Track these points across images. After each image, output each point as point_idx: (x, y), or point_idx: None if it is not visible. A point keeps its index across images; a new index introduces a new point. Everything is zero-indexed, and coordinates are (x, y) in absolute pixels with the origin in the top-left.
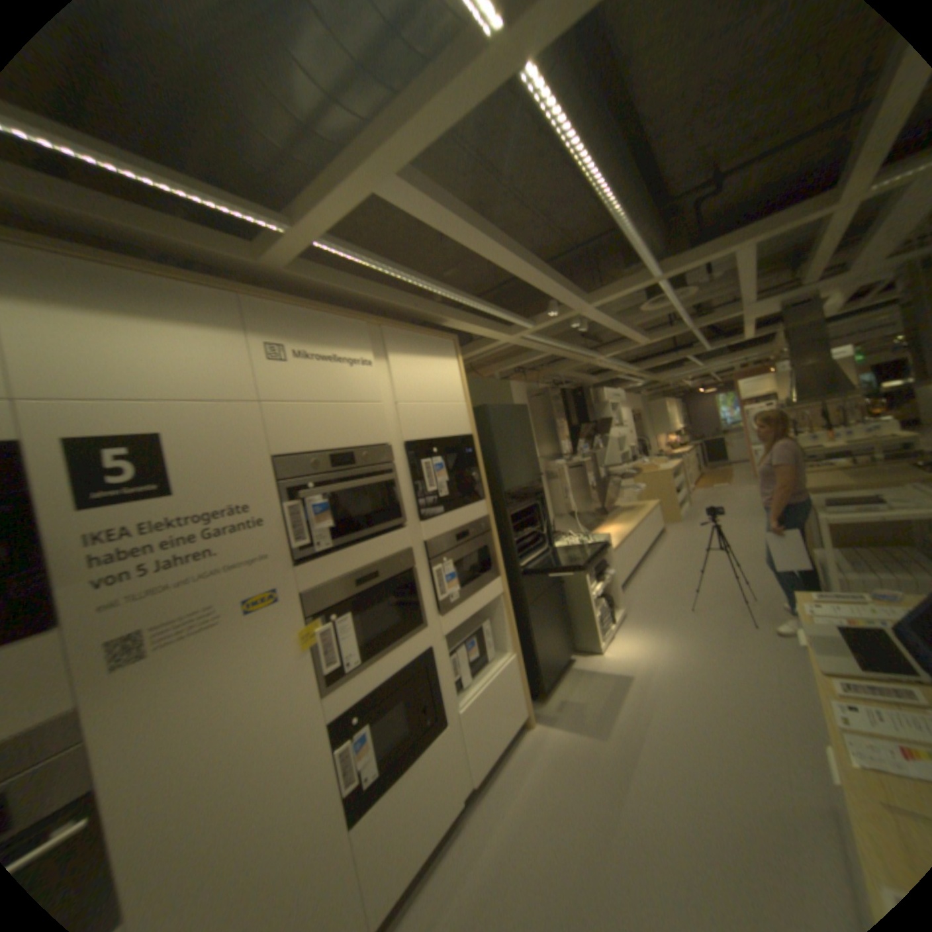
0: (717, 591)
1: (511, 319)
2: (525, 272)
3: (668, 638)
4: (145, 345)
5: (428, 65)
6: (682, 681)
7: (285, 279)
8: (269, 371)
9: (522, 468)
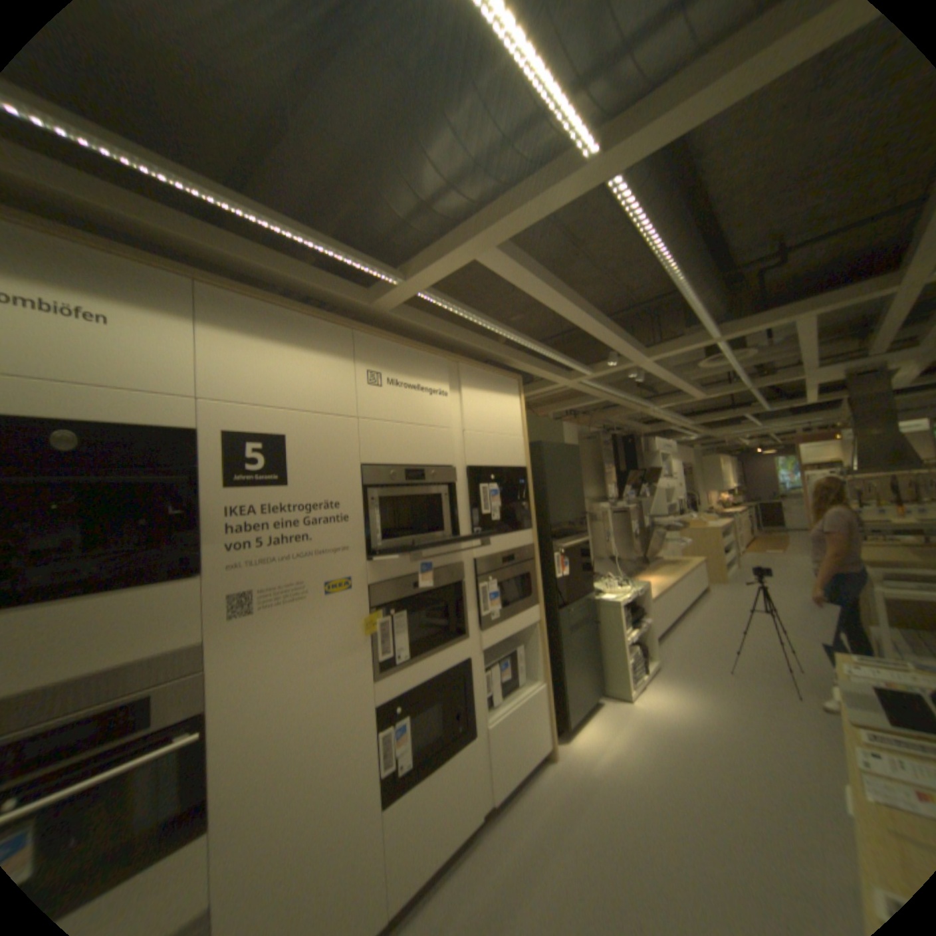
0: (761, 657)
1: (571, 365)
2: (590, 326)
3: (703, 697)
4: (282, 365)
5: (531, 165)
6: (714, 740)
7: (386, 318)
8: (366, 393)
9: (568, 504)
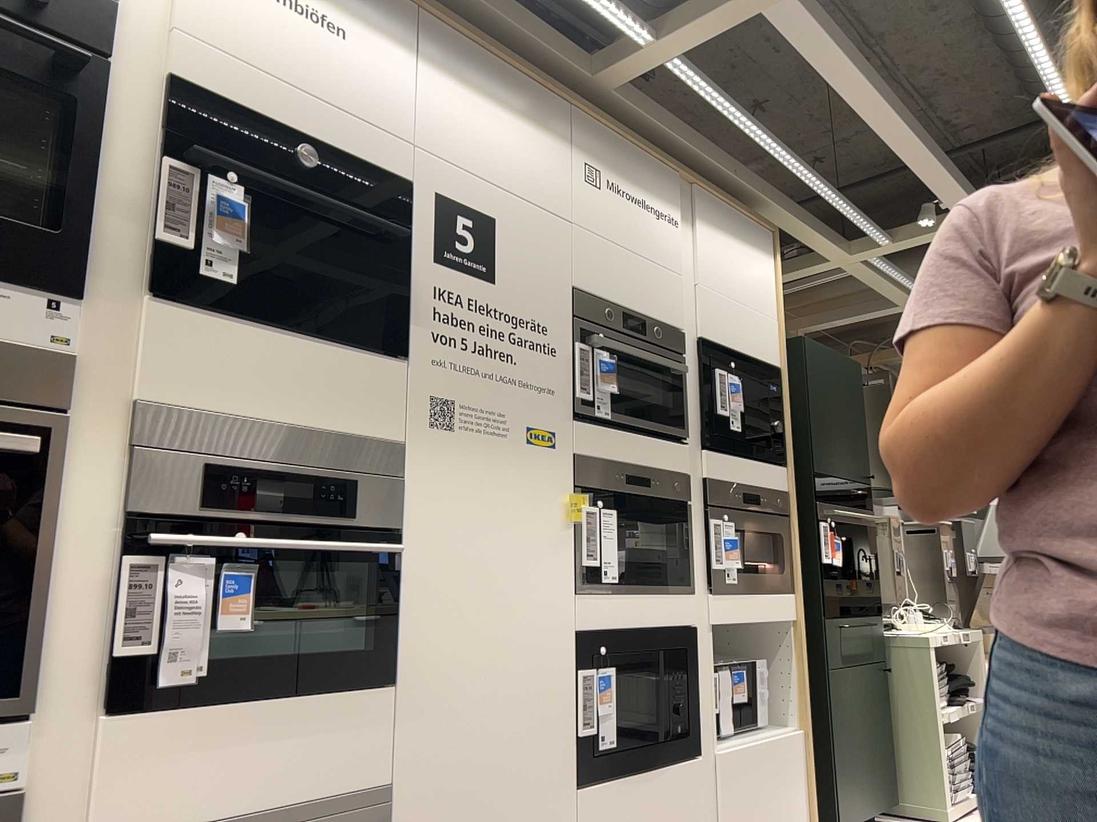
0: None
1: (854, 222)
2: (897, 143)
3: None
4: (496, 131)
5: None
6: None
7: (605, 103)
8: (582, 192)
9: (841, 452)
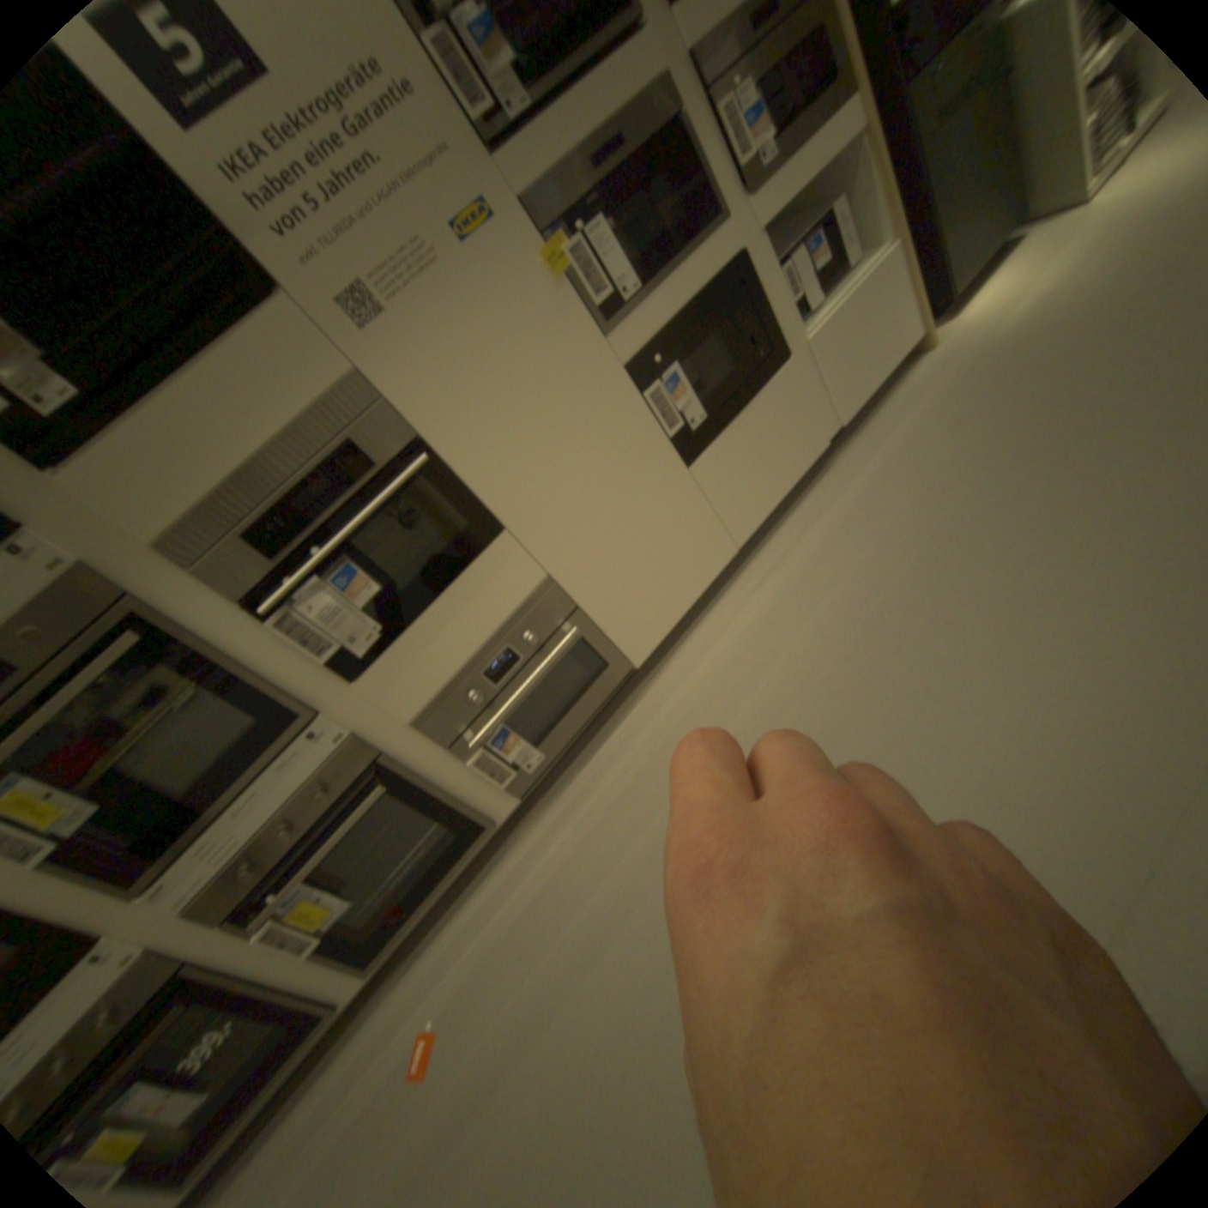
0: None
1: None
2: None
3: None
4: None
5: None
6: None
7: None
8: None
9: None
